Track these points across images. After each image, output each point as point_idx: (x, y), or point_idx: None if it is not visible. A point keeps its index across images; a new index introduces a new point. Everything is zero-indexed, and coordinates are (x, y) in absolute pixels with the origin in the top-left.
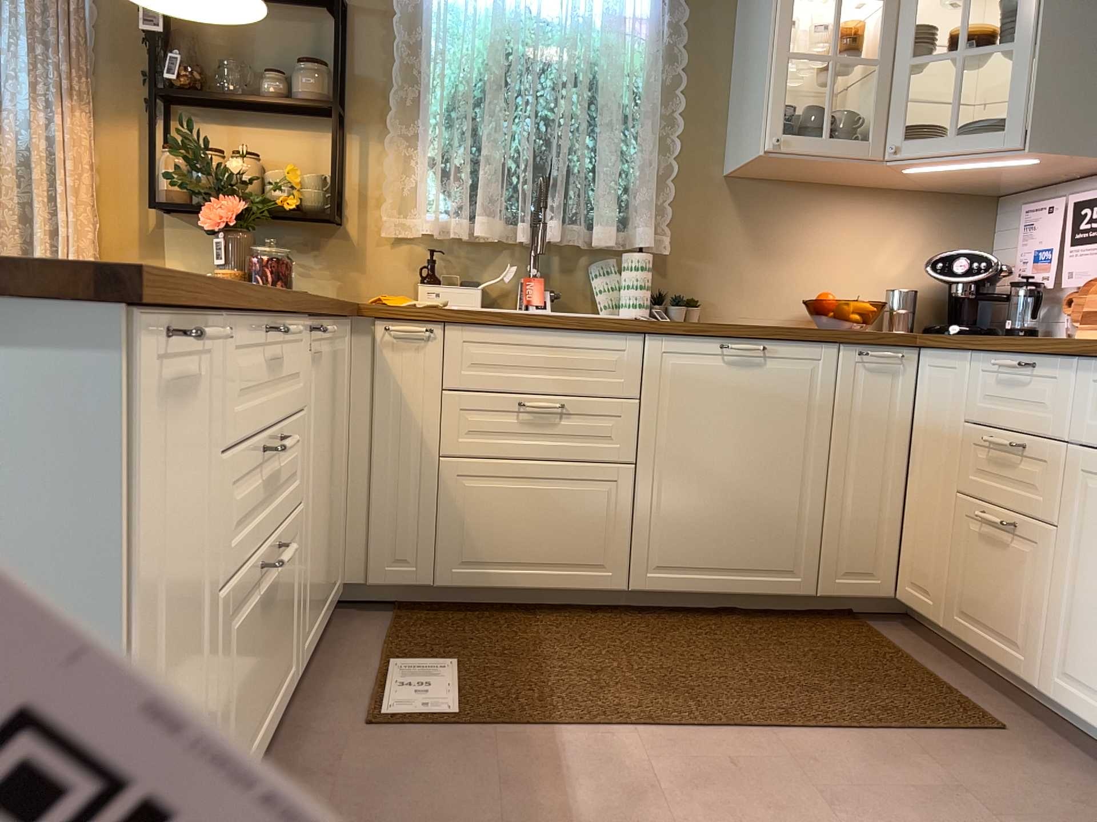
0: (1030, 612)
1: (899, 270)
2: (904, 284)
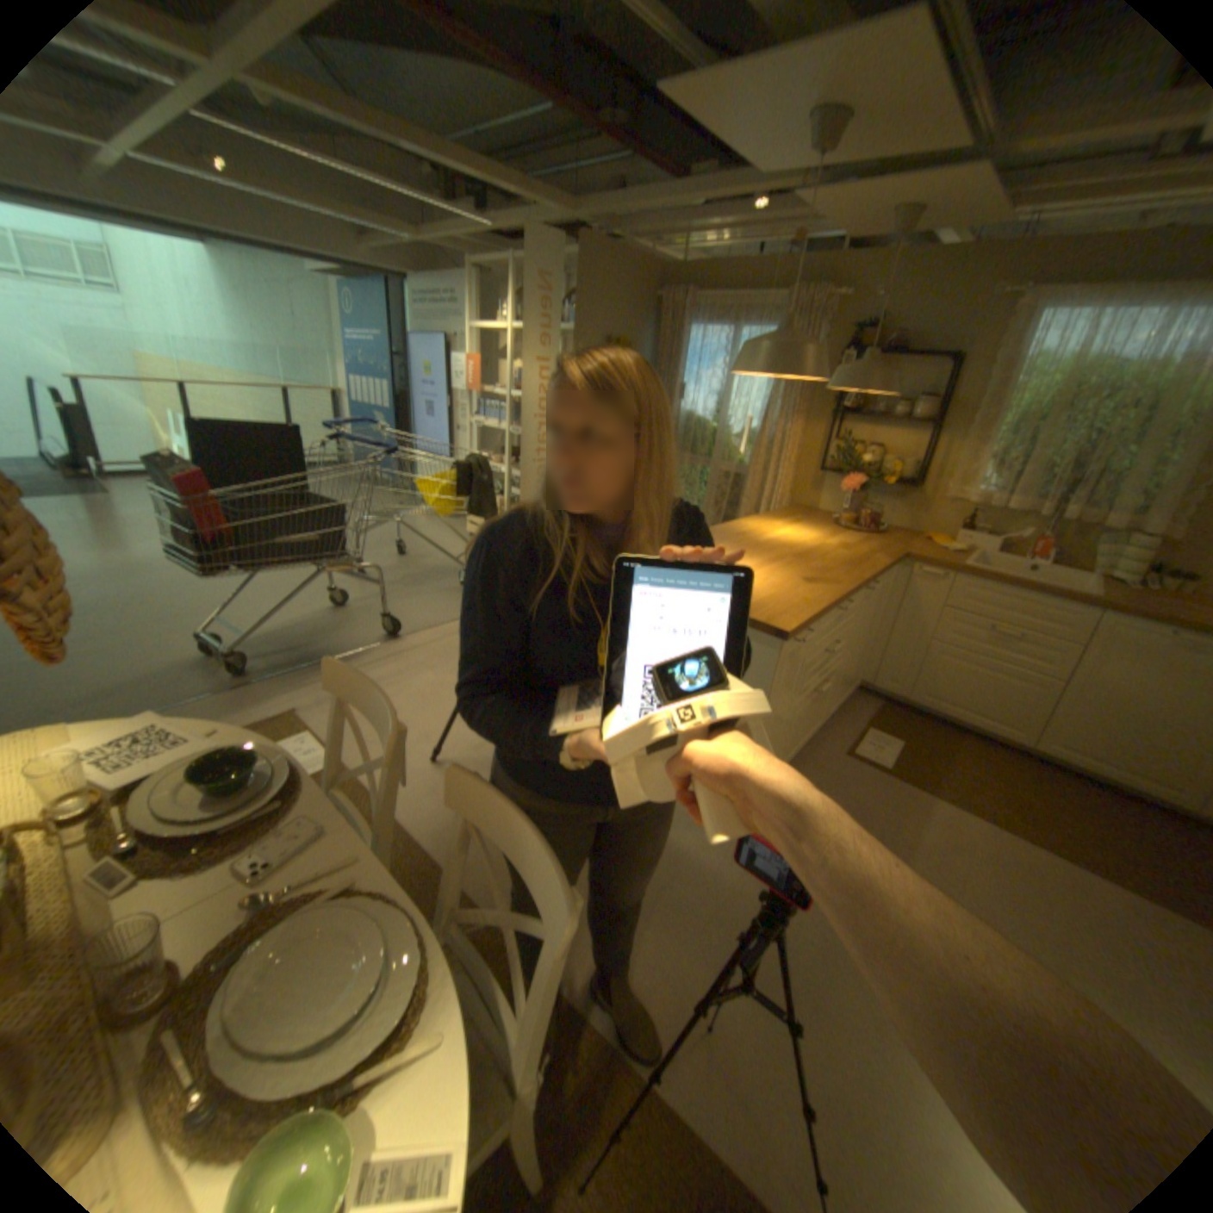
0: None
1: None
2: None
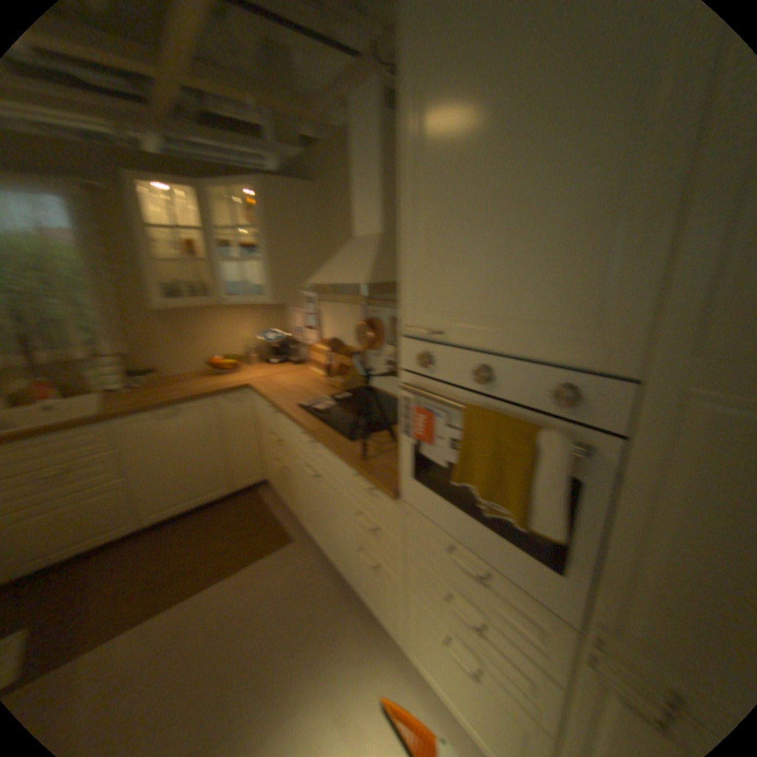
0: (290, 497)
1: (245, 335)
2: (249, 340)
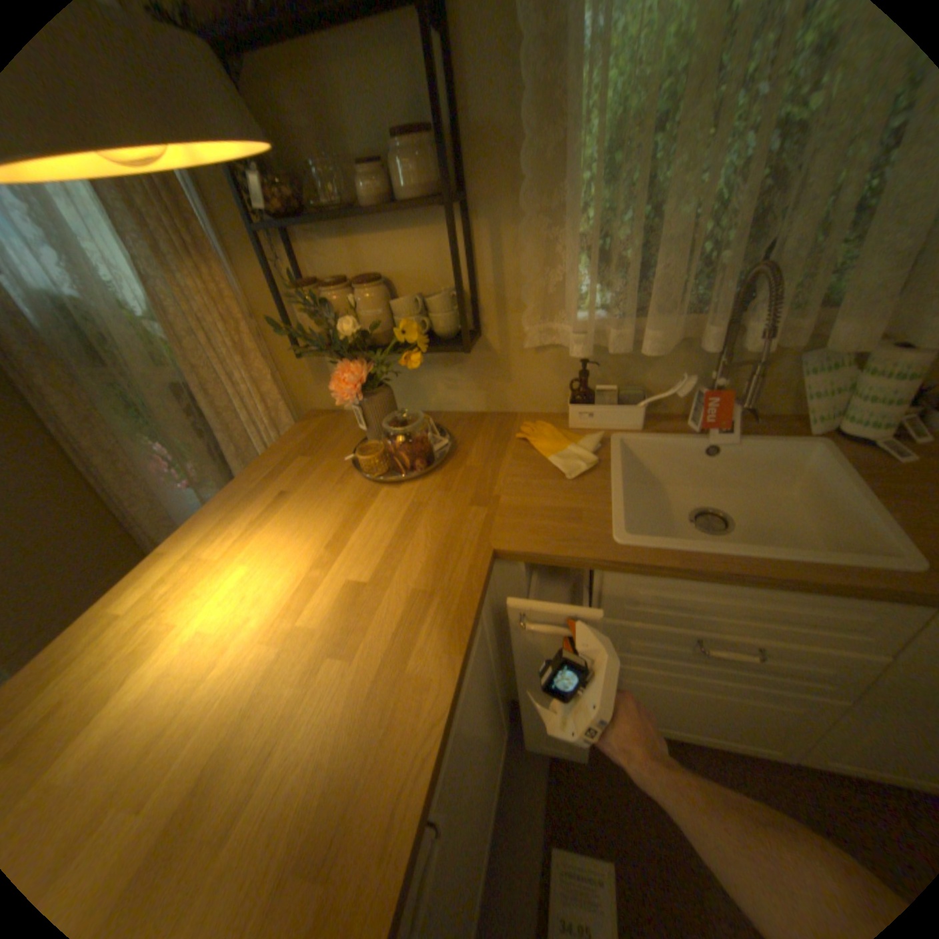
0: None
1: None
2: None
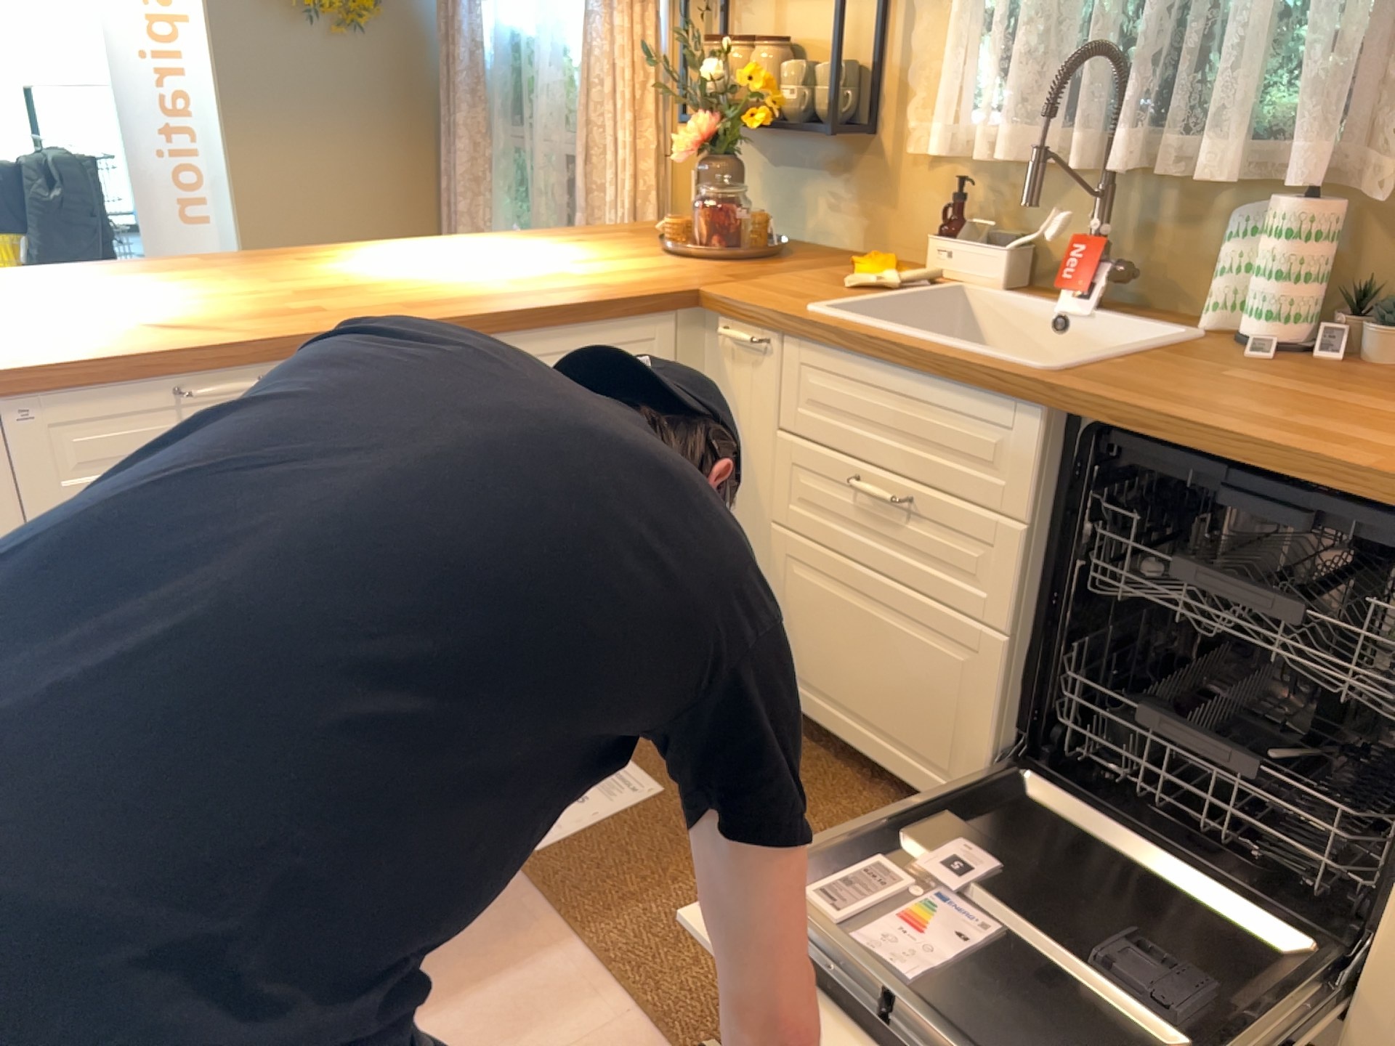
0: None
1: None
2: None
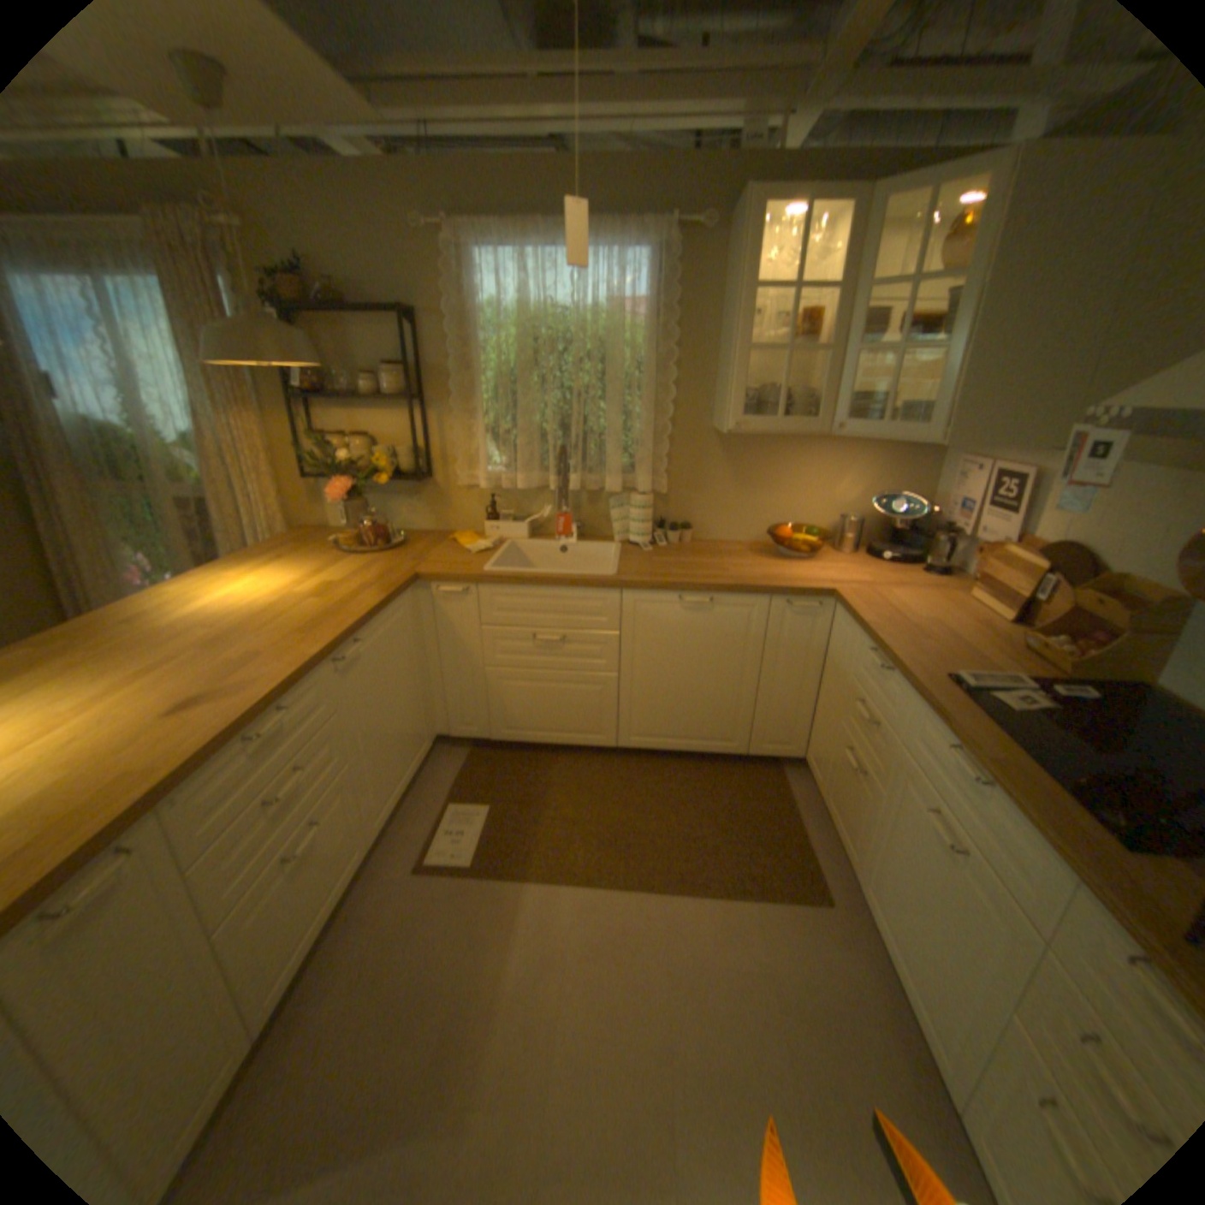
0: (865, 835)
1: (854, 497)
2: (857, 507)
